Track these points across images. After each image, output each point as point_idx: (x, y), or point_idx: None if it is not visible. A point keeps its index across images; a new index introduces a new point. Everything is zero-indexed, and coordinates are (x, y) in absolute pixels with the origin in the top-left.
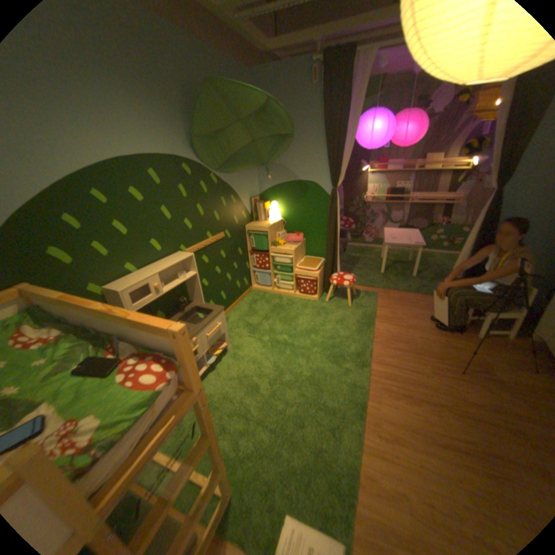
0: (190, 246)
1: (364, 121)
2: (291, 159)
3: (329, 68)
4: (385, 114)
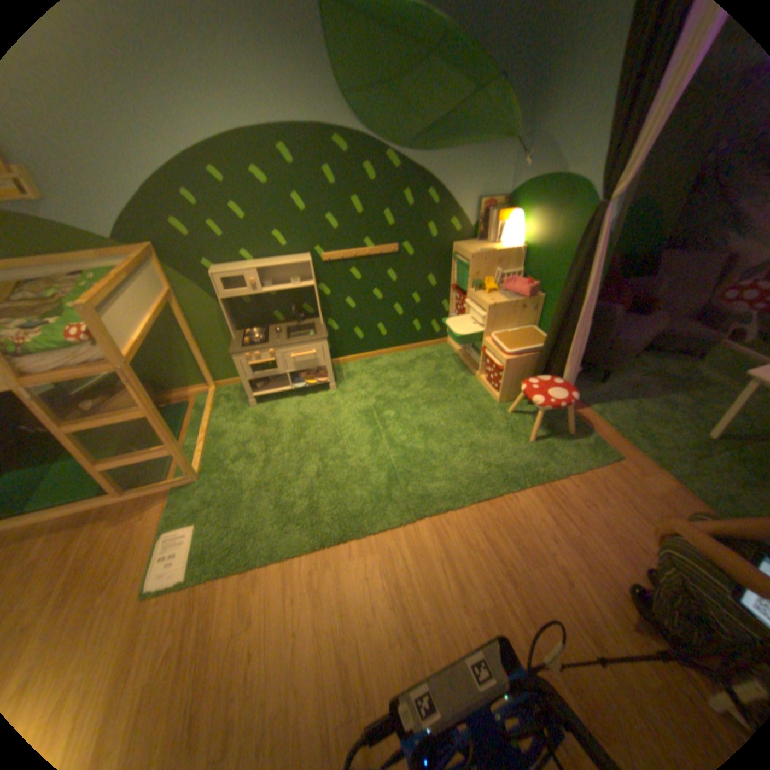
0: (330, 252)
1: None
2: (567, 124)
3: None
4: None
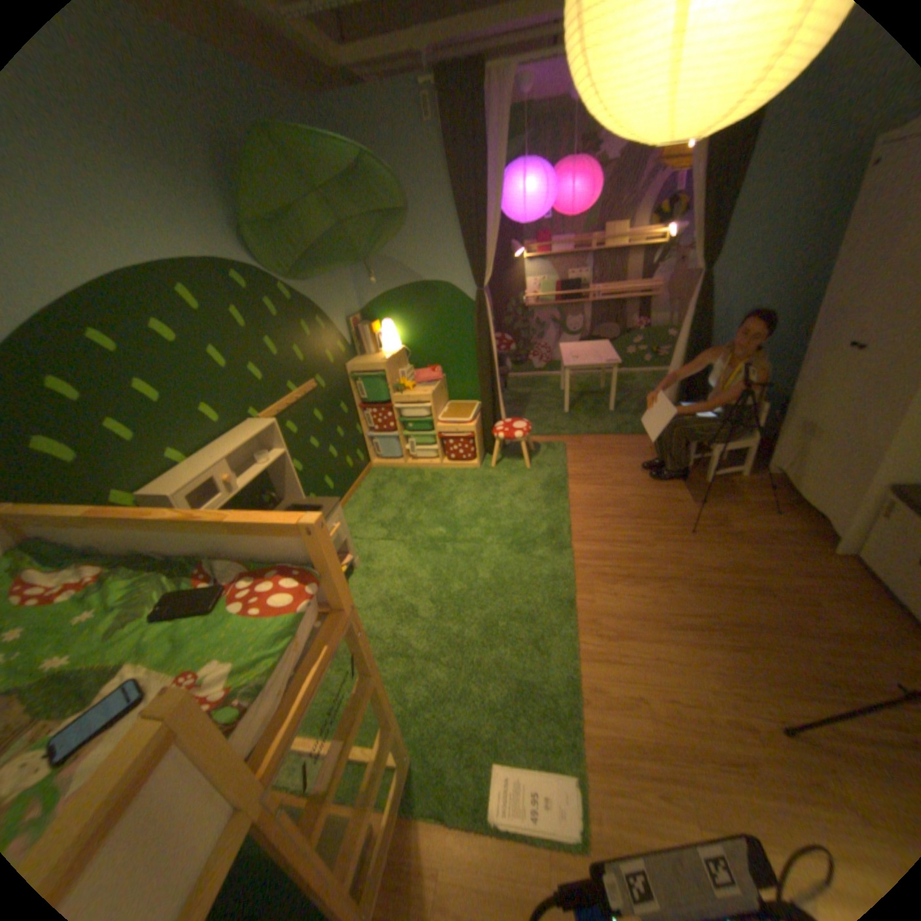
0: (263, 408)
1: (510, 181)
2: (405, 248)
3: (446, 97)
4: (539, 168)
